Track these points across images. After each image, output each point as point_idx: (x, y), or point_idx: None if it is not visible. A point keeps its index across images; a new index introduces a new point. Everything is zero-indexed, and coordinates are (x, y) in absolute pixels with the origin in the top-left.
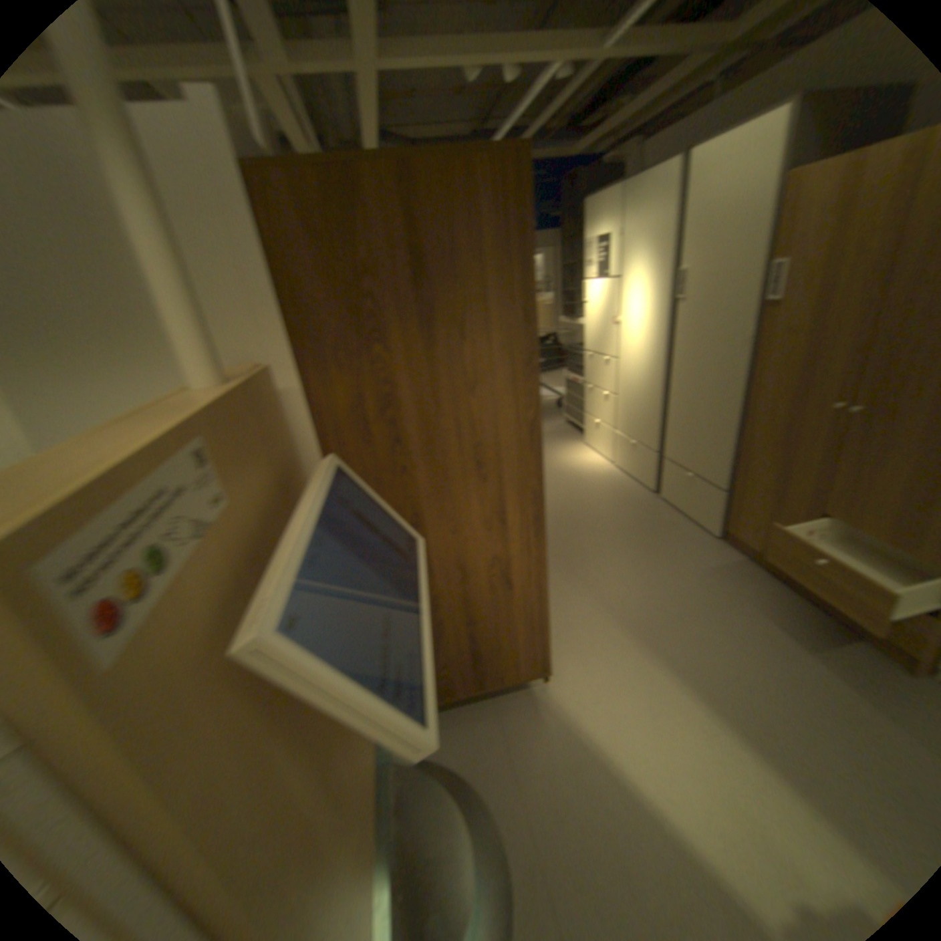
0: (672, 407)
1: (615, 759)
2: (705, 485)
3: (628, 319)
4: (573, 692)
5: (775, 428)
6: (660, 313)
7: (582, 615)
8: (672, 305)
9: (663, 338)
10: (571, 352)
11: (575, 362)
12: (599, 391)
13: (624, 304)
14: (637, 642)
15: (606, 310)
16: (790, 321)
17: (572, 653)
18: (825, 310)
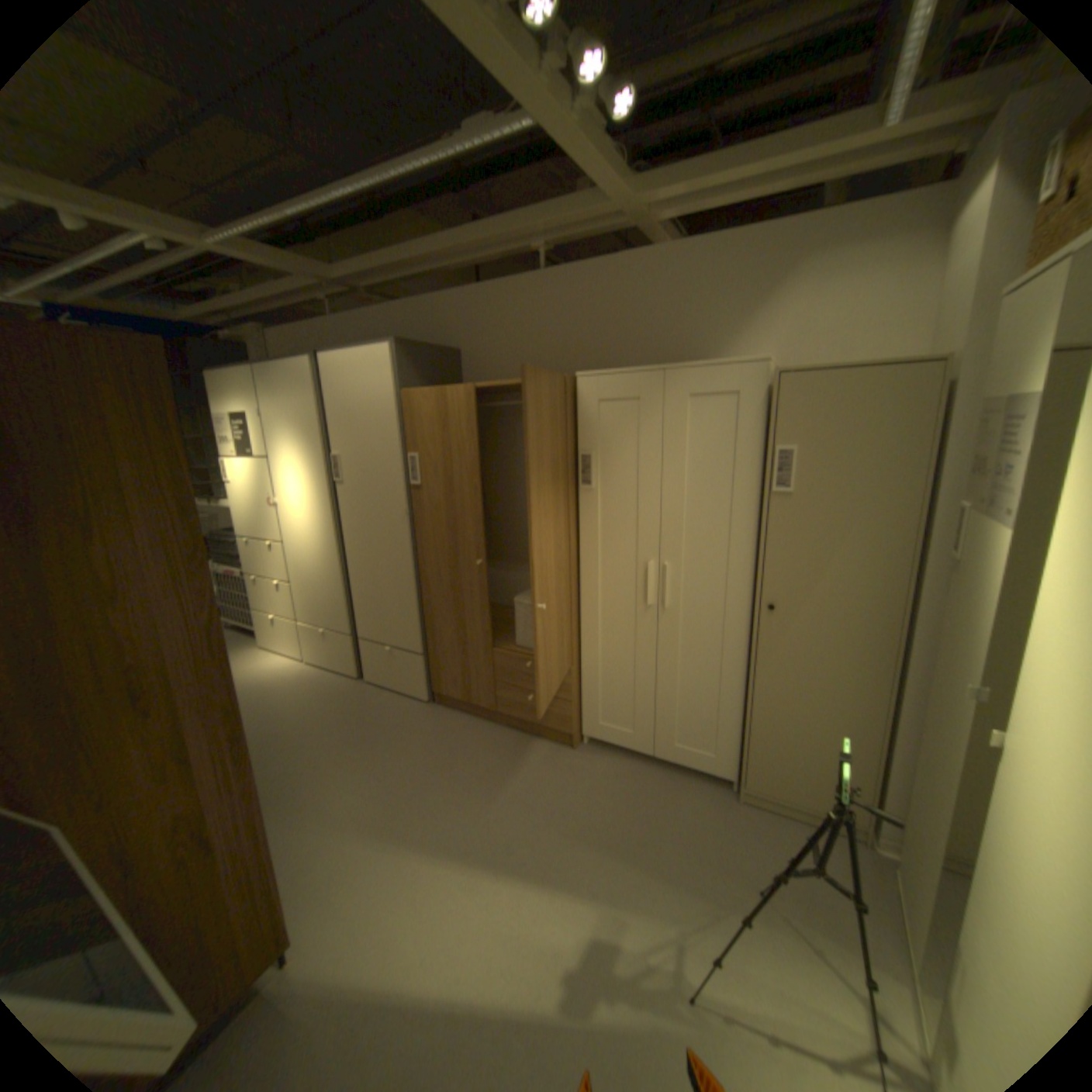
0: (353, 586)
1: (387, 989)
2: (401, 654)
3: (284, 500)
4: (317, 953)
5: (443, 588)
6: (319, 495)
7: (306, 853)
8: (330, 487)
9: (328, 518)
10: (214, 539)
11: (221, 551)
12: (264, 582)
13: (277, 485)
14: (378, 845)
15: (255, 491)
16: (431, 501)
17: (305, 907)
18: (451, 493)
